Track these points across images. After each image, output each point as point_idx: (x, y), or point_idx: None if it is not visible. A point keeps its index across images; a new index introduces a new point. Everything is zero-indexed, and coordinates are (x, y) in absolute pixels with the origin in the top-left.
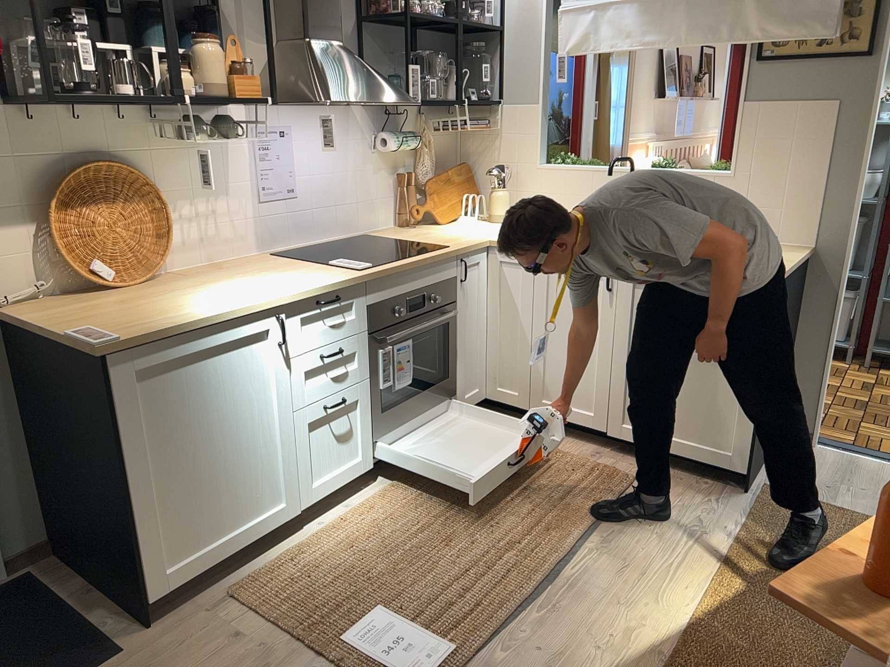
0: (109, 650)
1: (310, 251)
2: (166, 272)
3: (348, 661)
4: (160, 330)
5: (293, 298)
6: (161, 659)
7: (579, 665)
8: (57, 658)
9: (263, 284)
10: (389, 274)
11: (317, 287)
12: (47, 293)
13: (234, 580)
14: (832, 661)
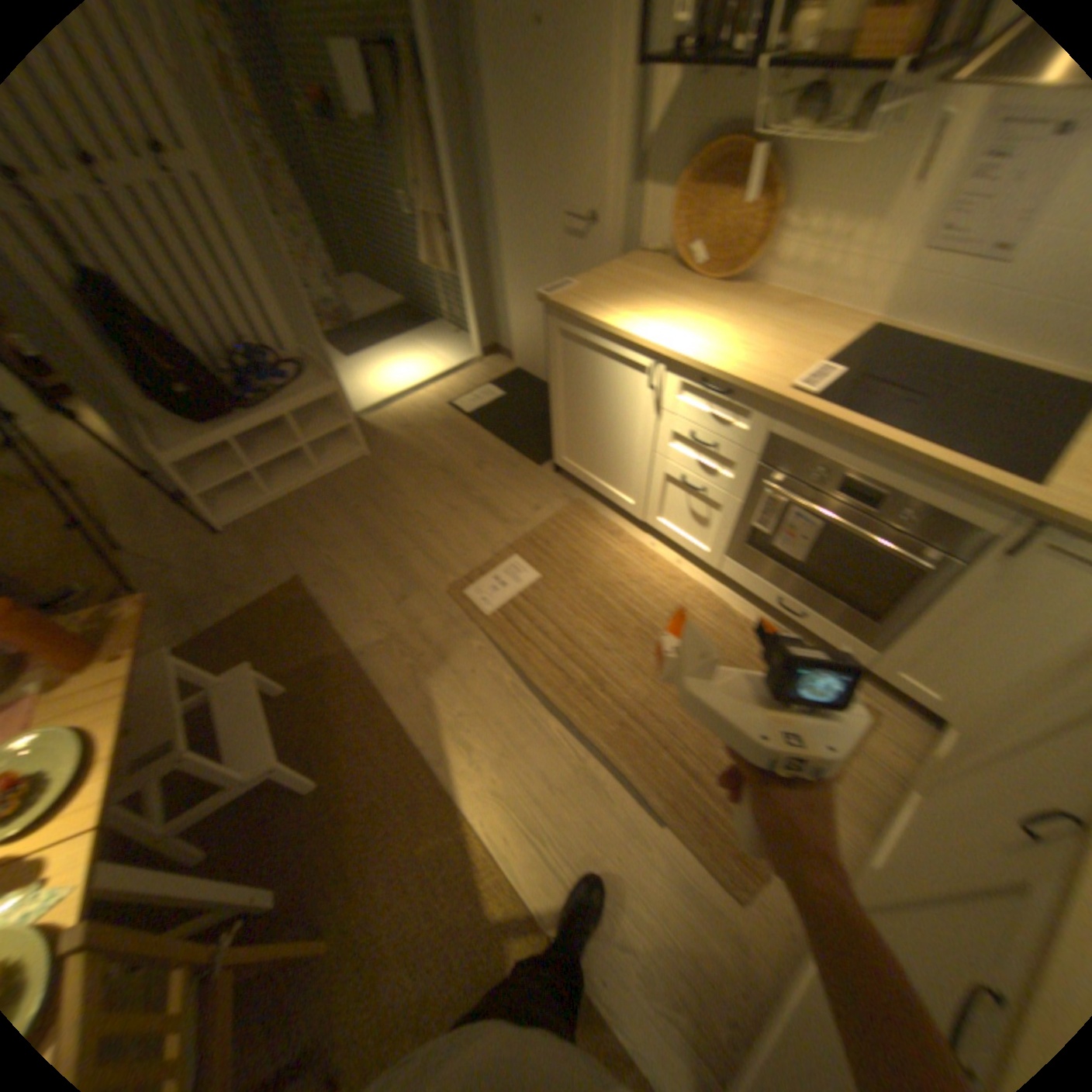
0: (542, 462)
1: (970, 355)
2: (762, 282)
3: (500, 559)
4: (572, 309)
5: (674, 357)
6: (530, 482)
7: (452, 696)
8: (542, 447)
9: (717, 333)
10: (821, 422)
11: (705, 365)
12: (673, 254)
13: (590, 502)
14: (370, 935)
